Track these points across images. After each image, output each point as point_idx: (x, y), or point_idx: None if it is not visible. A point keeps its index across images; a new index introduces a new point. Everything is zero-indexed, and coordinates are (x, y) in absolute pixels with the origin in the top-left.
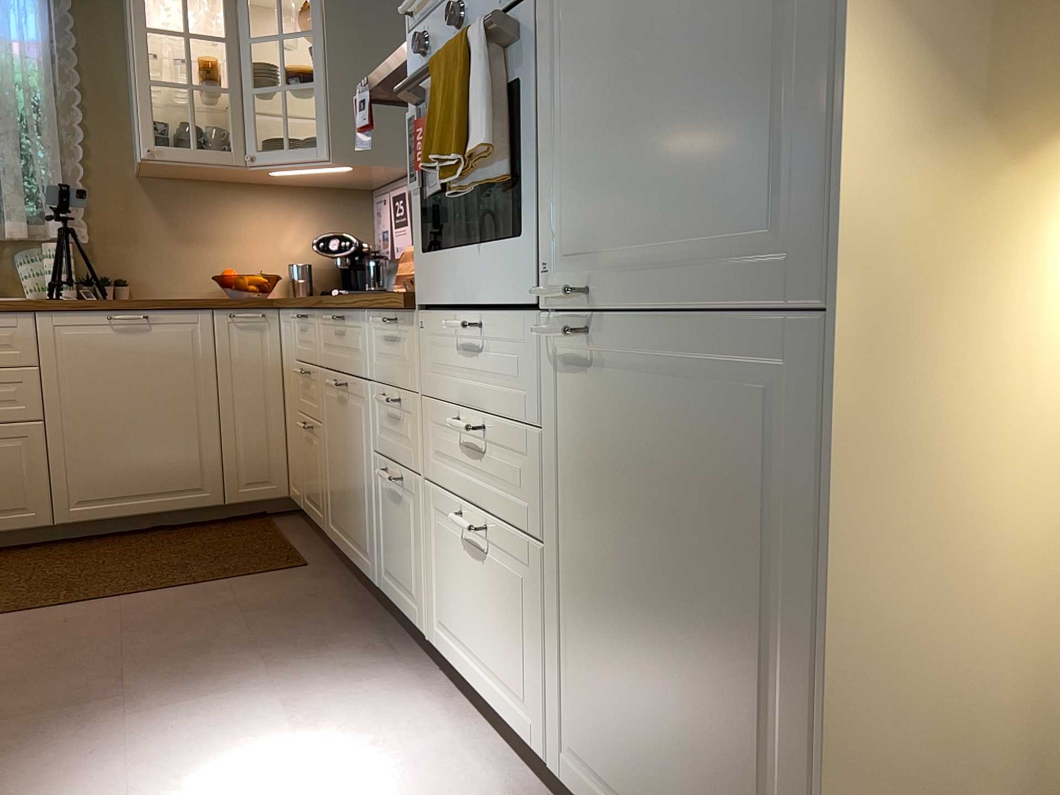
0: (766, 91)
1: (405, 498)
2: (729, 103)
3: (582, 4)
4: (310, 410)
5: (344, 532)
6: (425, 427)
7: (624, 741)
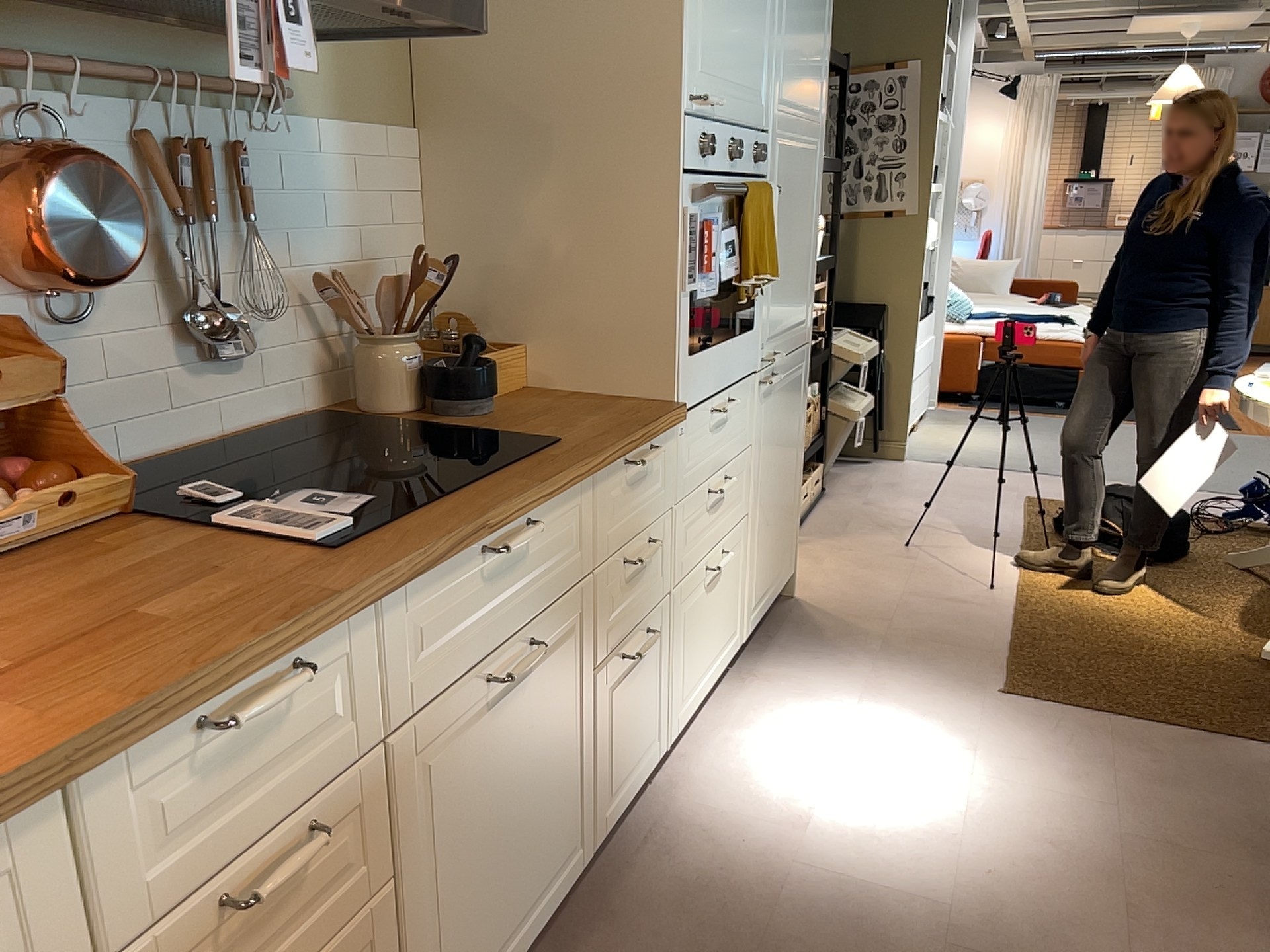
0: (807, 271)
1: (646, 650)
2: (802, 273)
3: (780, 204)
4: (296, 951)
5: (496, 950)
6: (675, 536)
7: (768, 560)
